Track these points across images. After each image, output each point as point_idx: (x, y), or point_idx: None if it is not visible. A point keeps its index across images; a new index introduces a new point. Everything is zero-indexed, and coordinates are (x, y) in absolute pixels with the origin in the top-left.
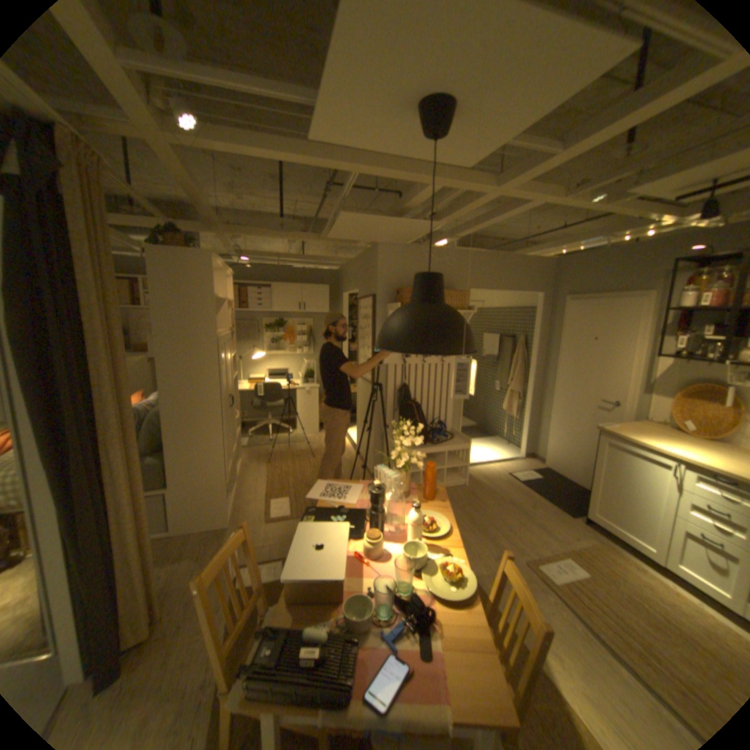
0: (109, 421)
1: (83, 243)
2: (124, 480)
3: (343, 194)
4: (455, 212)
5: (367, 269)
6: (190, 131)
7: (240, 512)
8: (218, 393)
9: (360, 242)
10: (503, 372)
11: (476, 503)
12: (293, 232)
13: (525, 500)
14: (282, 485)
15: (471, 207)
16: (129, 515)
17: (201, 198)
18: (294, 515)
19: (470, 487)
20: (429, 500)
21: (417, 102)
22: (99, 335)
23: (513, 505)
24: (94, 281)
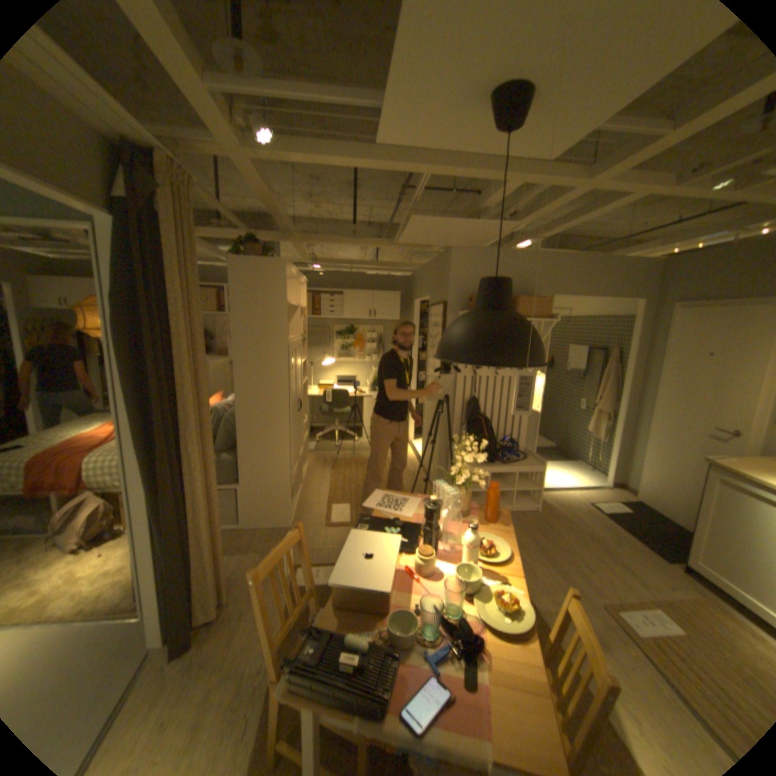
0: (190, 417)
1: (174, 254)
2: (200, 471)
3: (414, 196)
4: (539, 210)
5: (440, 275)
6: (268, 144)
7: (303, 513)
8: (287, 396)
9: (433, 246)
10: (590, 389)
11: (549, 532)
12: (366, 237)
13: (608, 536)
14: (344, 491)
15: (557, 203)
16: (203, 504)
17: (278, 208)
18: (353, 522)
19: (543, 514)
20: (491, 523)
21: (490, 91)
22: (183, 338)
23: (593, 540)
24: (182, 288)
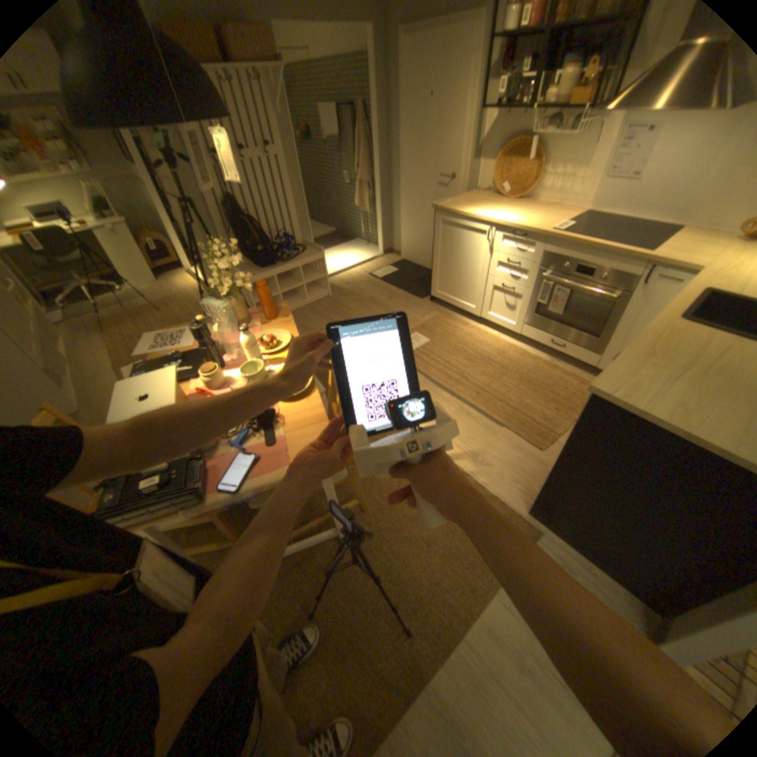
0: None
1: None
2: None
3: None
4: None
5: None
6: None
7: (87, 391)
8: None
9: None
10: (348, 158)
11: (339, 309)
12: None
13: (382, 295)
14: None
15: None
16: None
17: None
18: None
19: (333, 296)
20: (271, 319)
21: None
22: None
23: (372, 302)
24: None
